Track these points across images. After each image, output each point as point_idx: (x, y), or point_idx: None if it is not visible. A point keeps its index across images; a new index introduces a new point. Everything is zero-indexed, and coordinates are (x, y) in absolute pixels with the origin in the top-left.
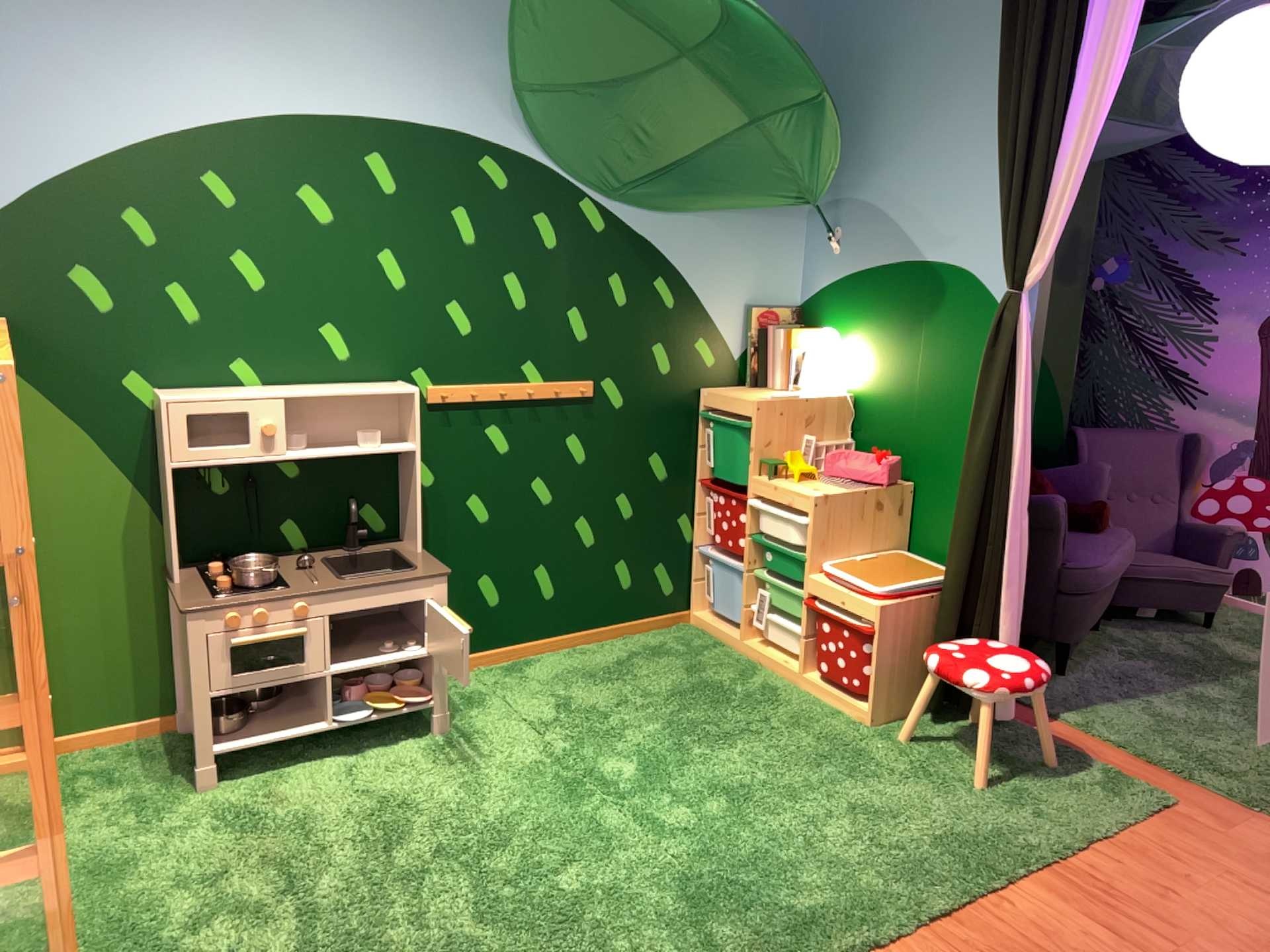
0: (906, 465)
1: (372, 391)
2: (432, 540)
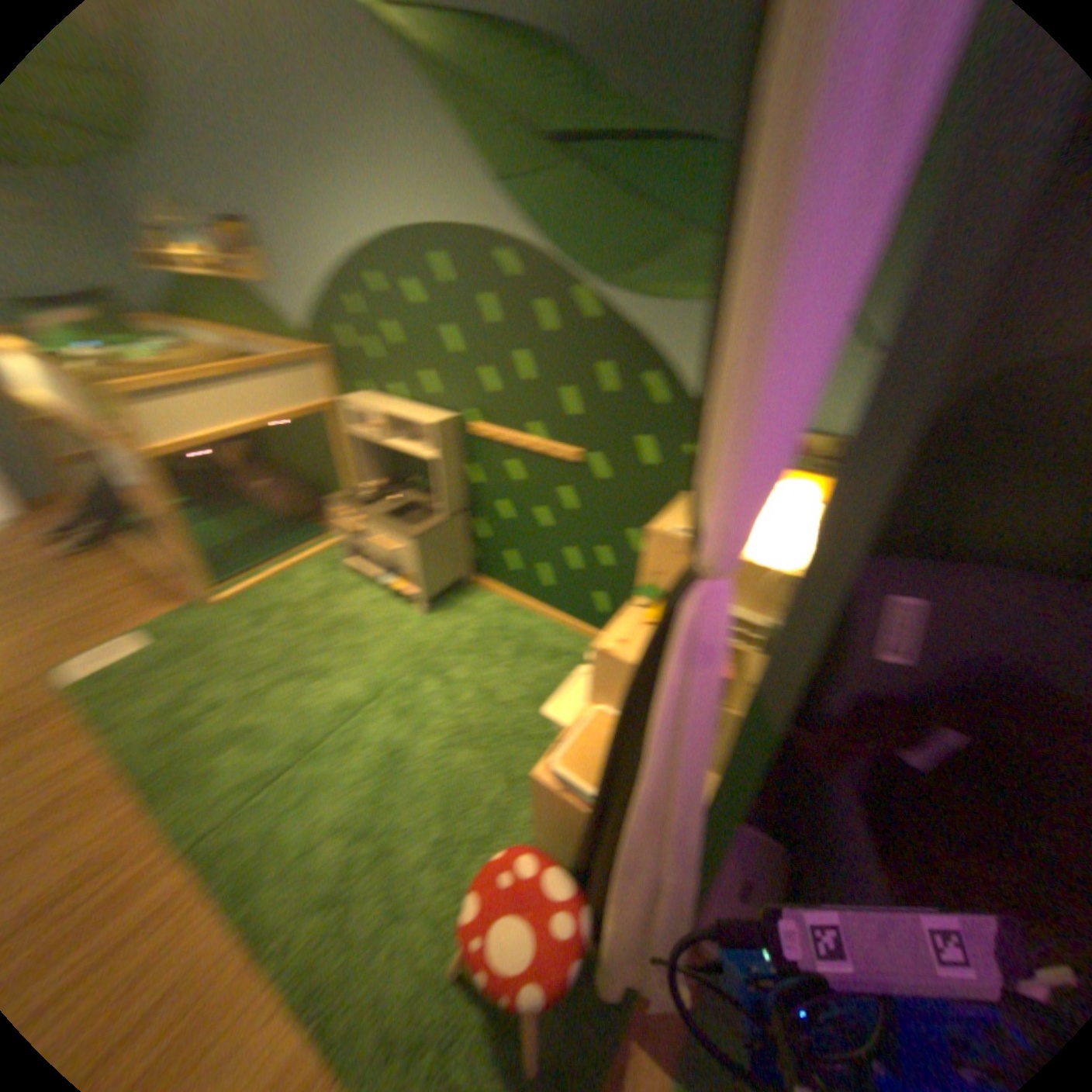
0: (752, 703)
1: (416, 418)
2: (478, 518)
